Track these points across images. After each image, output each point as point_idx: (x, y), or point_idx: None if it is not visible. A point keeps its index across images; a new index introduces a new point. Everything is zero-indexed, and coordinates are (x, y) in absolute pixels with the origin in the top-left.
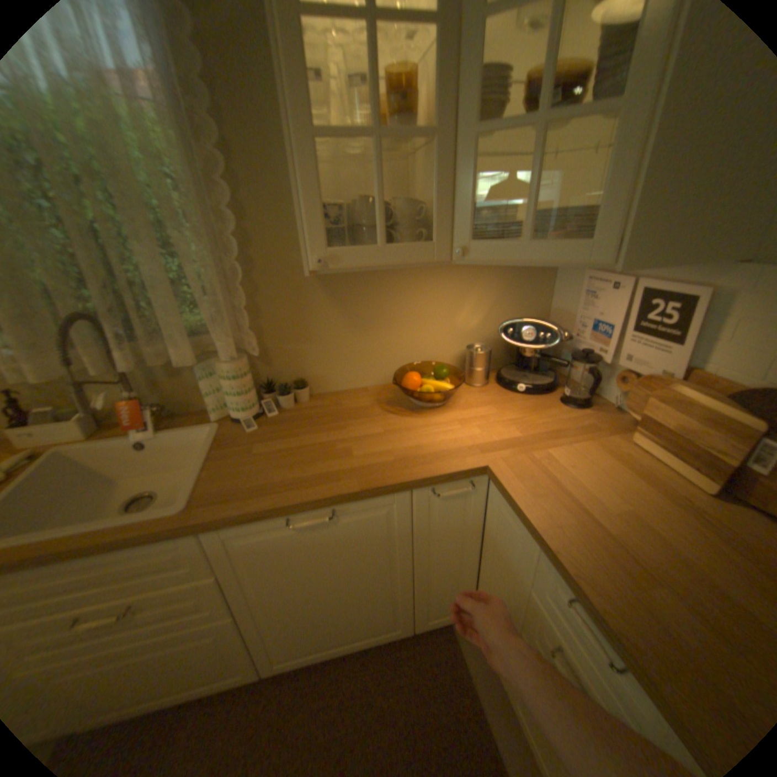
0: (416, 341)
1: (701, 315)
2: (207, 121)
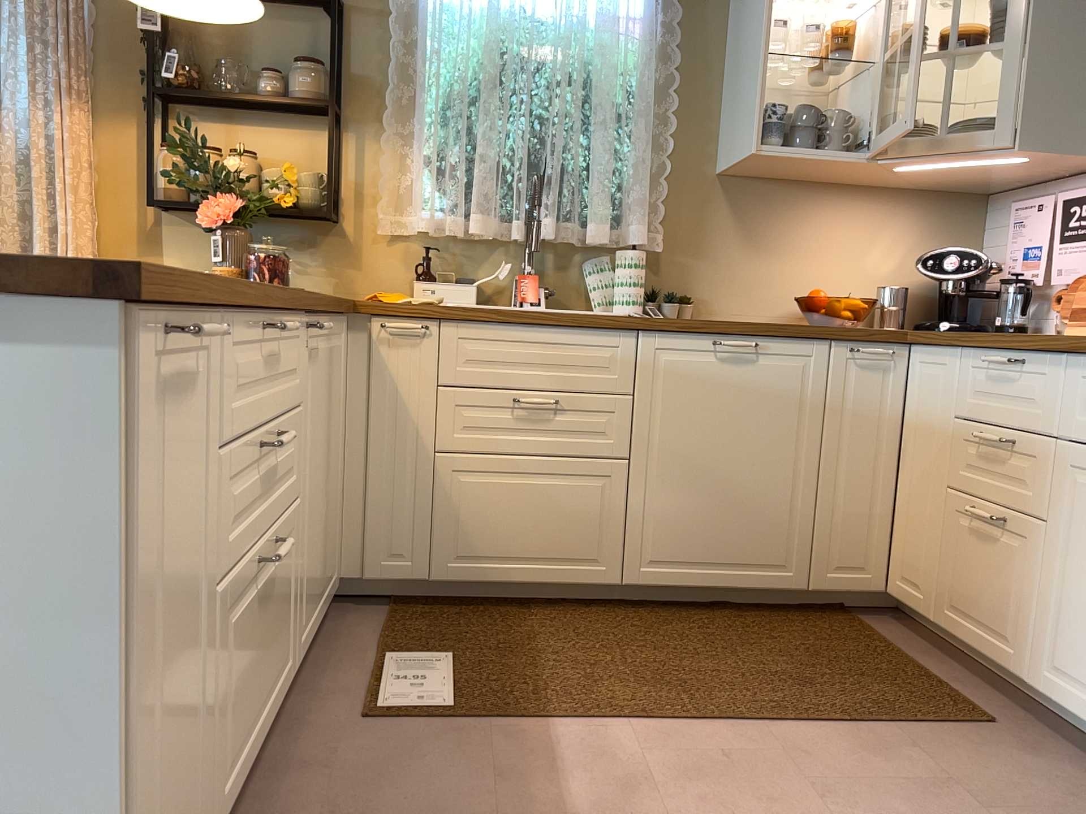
0: (818, 276)
1: None
2: (673, 51)
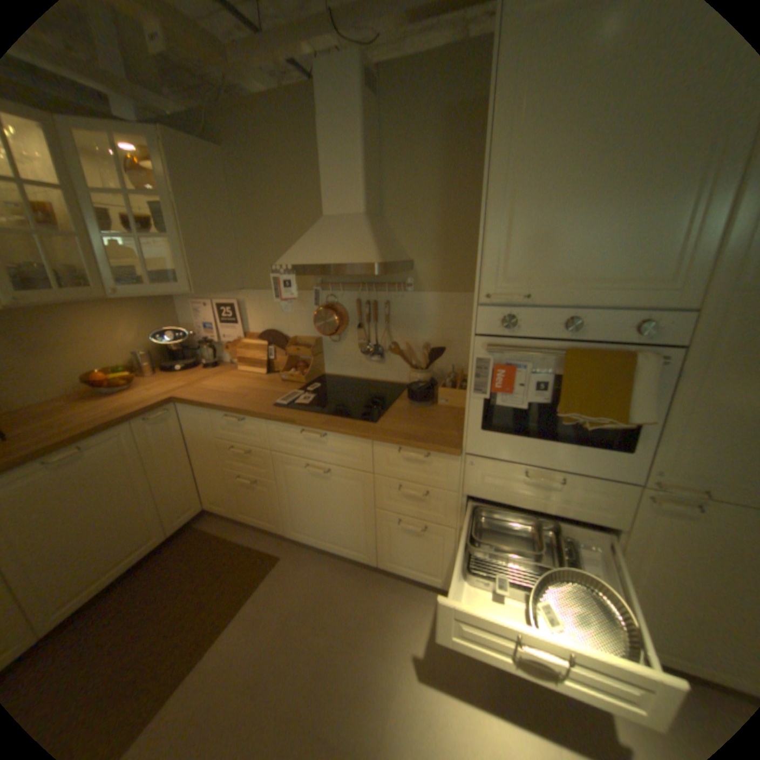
0: (88, 357)
1: (239, 311)
2: None
